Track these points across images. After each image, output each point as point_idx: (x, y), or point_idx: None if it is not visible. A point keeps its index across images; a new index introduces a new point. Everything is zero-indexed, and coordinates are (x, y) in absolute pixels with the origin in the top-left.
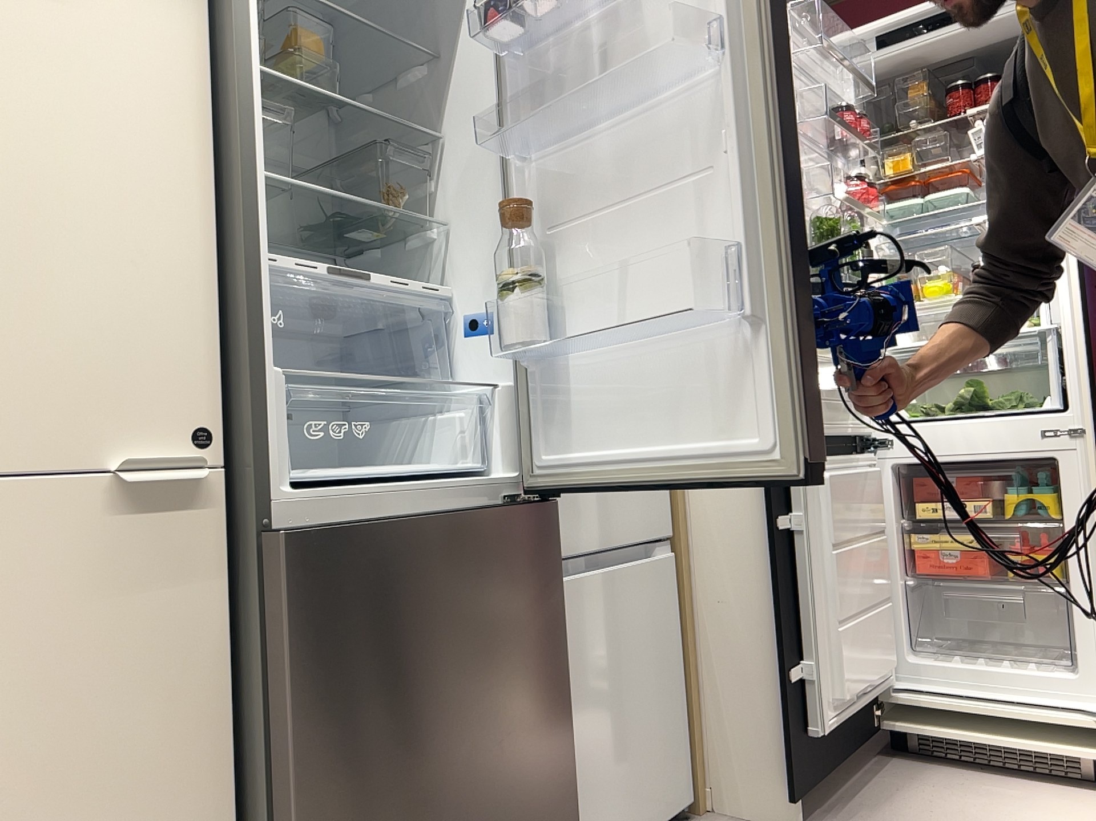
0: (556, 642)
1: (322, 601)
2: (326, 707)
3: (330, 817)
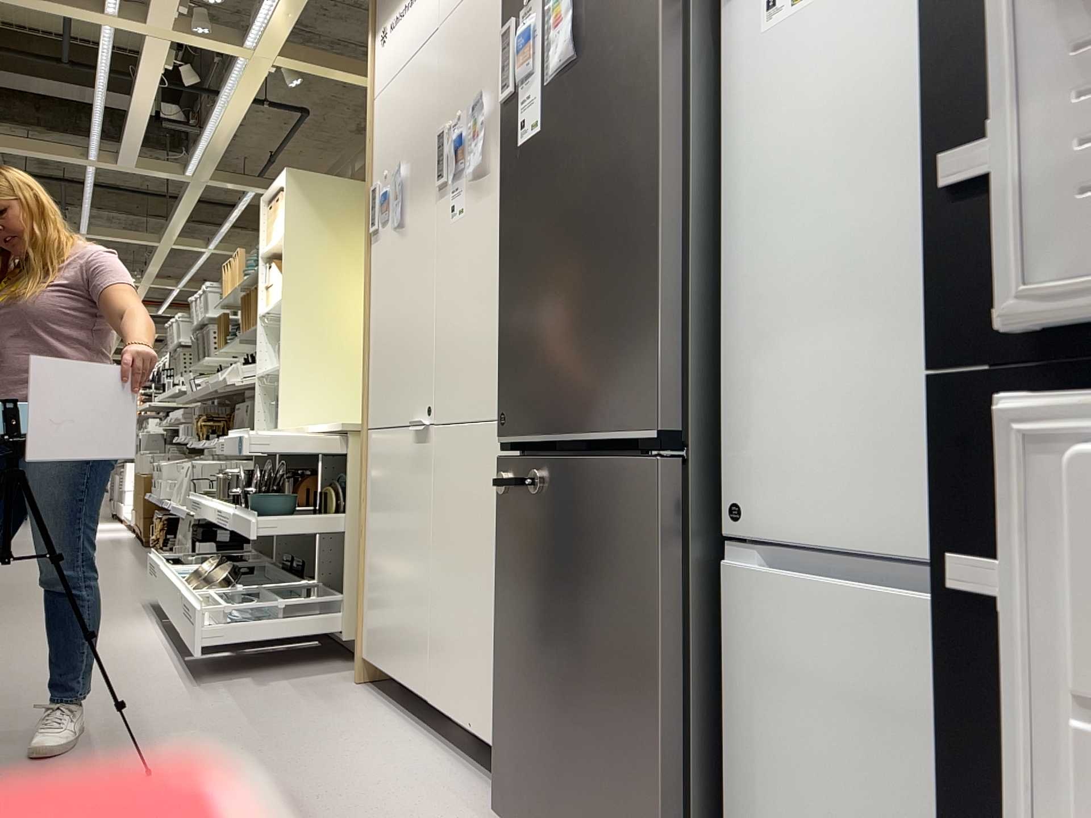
0: (649, 619)
1: (508, 505)
2: (507, 572)
3: (506, 641)
